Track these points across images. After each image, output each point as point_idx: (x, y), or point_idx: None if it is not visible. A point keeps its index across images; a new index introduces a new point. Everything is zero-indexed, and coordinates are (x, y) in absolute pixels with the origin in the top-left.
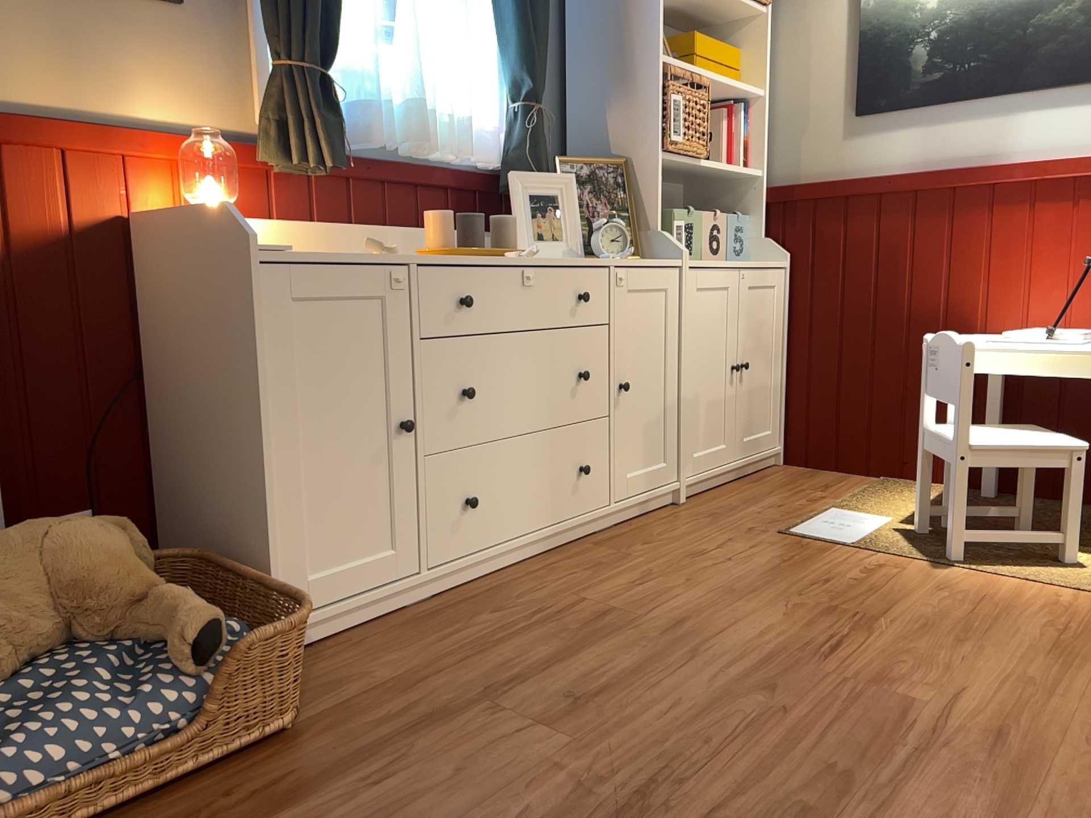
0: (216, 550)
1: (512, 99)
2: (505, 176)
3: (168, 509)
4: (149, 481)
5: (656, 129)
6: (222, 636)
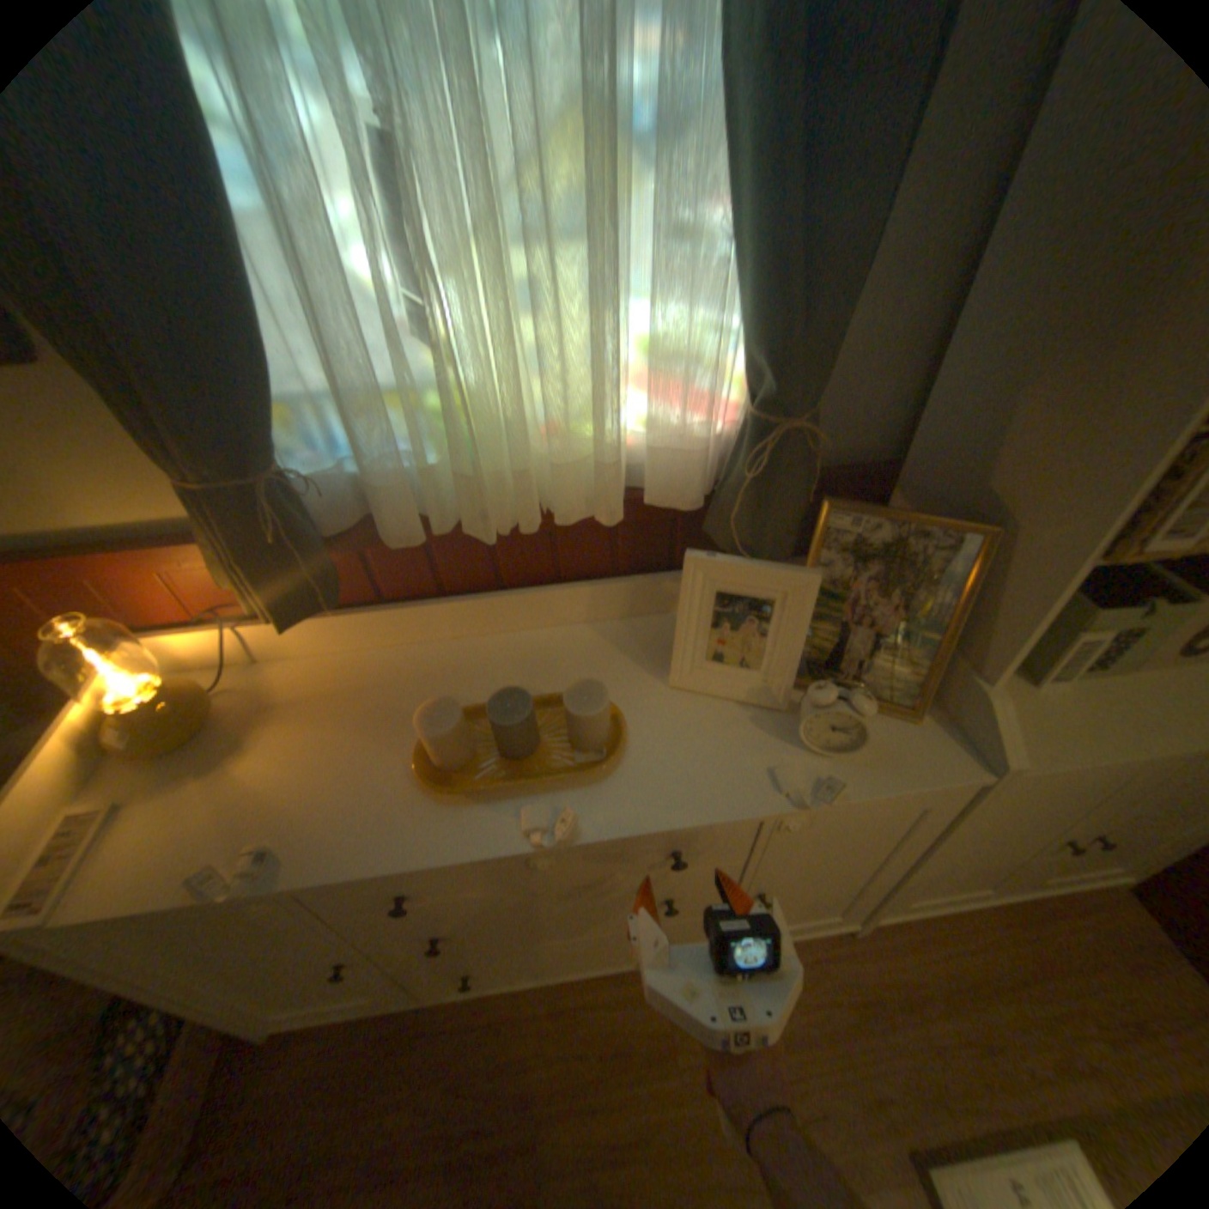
0: None
1: (752, 385)
2: (713, 520)
3: None
4: None
5: (1116, 513)
6: None
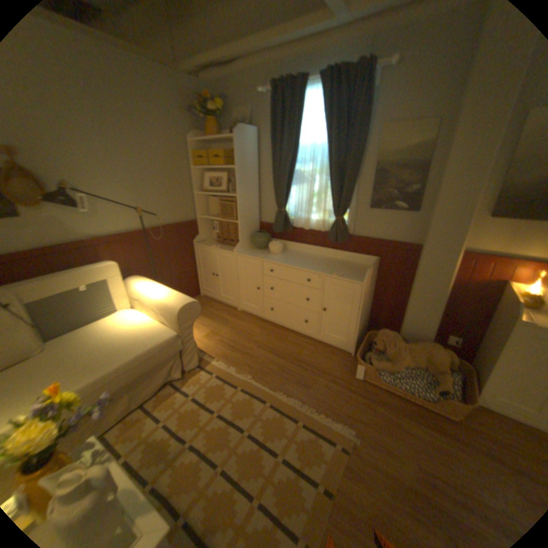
0: (481, 371)
1: None
2: None
3: (481, 351)
4: (481, 341)
5: None
6: (454, 394)
